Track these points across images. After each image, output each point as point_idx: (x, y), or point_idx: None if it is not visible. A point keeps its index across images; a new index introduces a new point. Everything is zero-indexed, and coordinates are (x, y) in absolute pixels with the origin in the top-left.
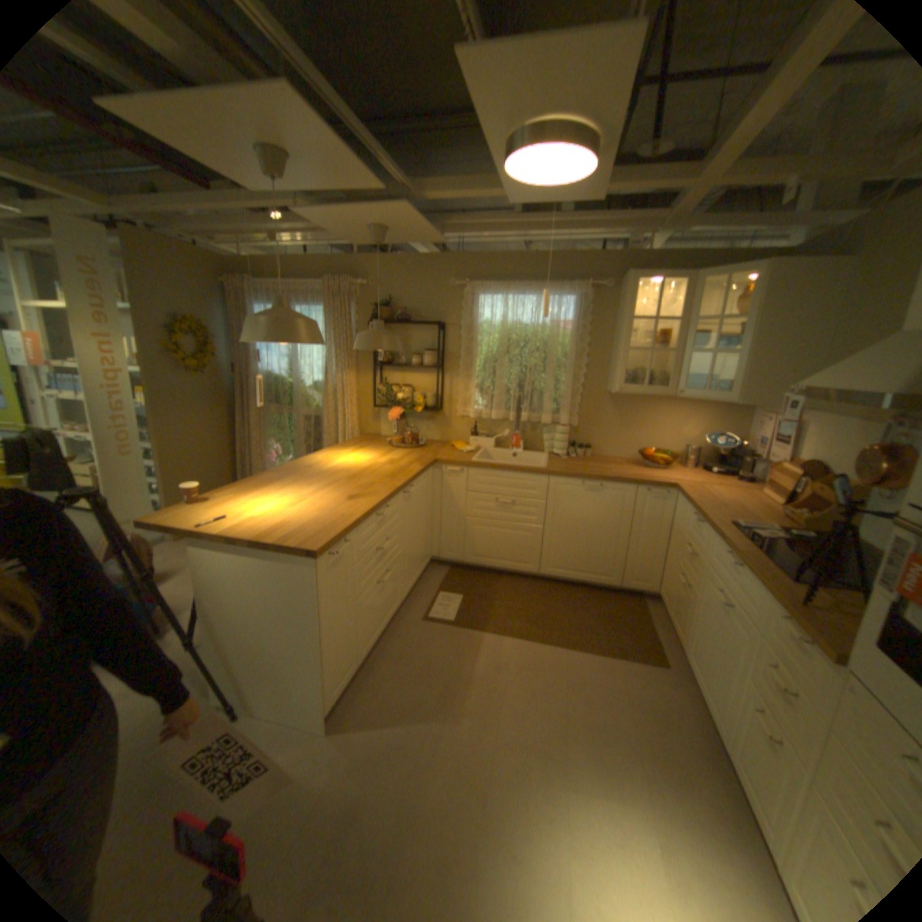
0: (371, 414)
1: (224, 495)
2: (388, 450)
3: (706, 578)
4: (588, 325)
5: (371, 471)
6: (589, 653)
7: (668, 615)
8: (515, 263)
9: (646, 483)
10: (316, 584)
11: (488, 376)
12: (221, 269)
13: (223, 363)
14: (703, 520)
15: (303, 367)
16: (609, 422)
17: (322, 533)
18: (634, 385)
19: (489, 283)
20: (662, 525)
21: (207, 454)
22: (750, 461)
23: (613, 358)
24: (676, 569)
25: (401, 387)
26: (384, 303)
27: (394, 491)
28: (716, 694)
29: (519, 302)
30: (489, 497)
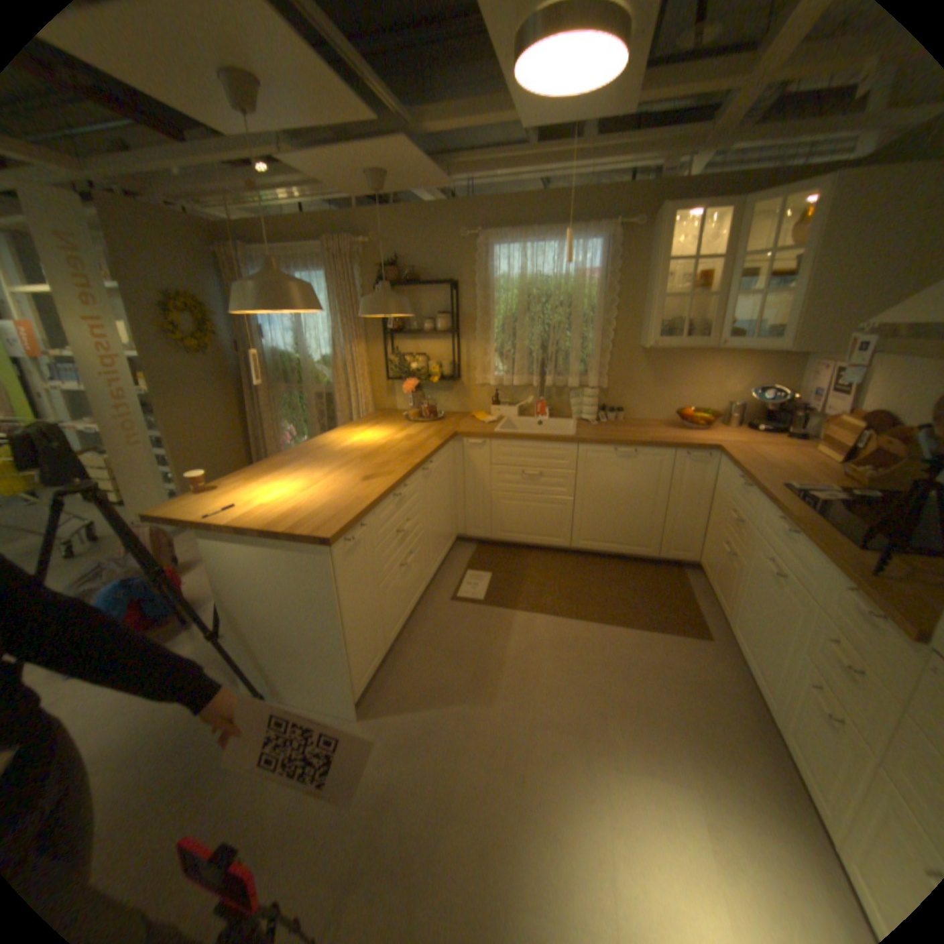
0: (385, 388)
1: (233, 482)
2: (404, 426)
3: (754, 546)
4: (617, 272)
5: (387, 449)
6: (626, 627)
7: (710, 584)
8: (532, 205)
9: (686, 446)
10: (333, 572)
11: (508, 338)
12: (211, 237)
13: (225, 342)
14: (751, 483)
15: (309, 341)
16: (642, 381)
17: (336, 518)
18: (671, 338)
19: (503, 231)
20: (703, 490)
21: (219, 439)
22: (802, 415)
23: (646, 309)
24: (719, 537)
25: (414, 356)
26: (390, 263)
27: (412, 469)
28: (765, 668)
29: (539, 251)
30: (514, 470)
